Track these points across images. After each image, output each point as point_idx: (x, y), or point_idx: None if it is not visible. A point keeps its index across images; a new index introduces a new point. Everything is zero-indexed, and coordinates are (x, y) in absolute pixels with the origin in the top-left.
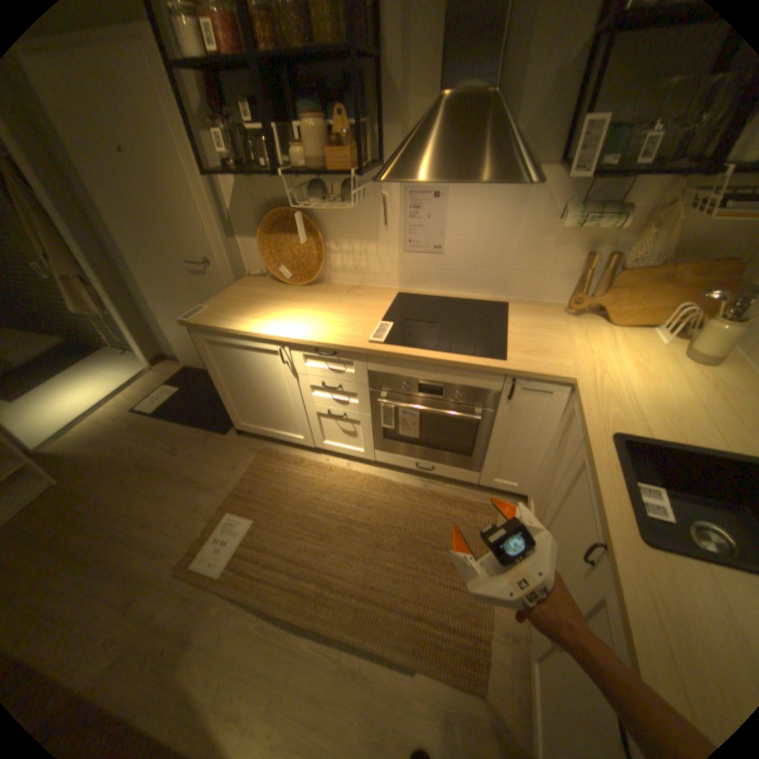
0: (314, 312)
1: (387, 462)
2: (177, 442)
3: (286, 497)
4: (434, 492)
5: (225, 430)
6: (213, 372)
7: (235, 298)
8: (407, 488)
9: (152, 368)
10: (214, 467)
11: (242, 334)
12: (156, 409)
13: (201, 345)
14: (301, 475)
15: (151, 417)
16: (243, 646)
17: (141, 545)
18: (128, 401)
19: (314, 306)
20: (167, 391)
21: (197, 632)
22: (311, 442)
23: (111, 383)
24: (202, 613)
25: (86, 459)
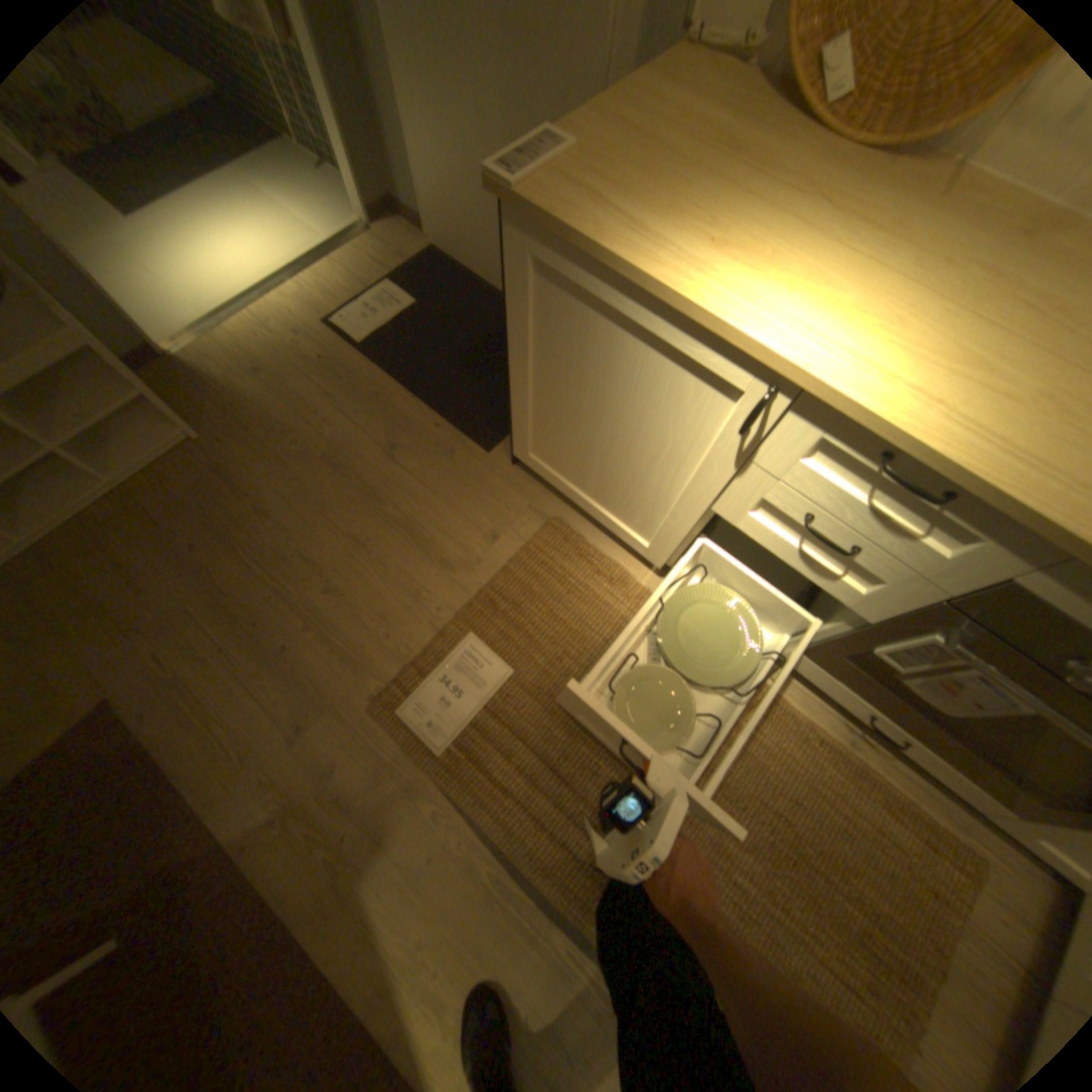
0: (917, 290)
1: (804, 674)
2: (401, 432)
3: (582, 648)
4: (868, 767)
5: (491, 442)
6: (517, 337)
7: (658, 130)
8: (819, 736)
9: (371, 228)
10: (460, 519)
11: (669, 296)
12: (371, 338)
13: (516, 262)
14: (617, 611)
15: (361, 353)
16: (465, 897)
17: (324, 628)
18: (322, 294)
19: (917, 260)
20: (394, 299)
21: (397, 836)
22: (662, 561)
23: (295, 237)
24: (408, 806)
25: (245, 404)
